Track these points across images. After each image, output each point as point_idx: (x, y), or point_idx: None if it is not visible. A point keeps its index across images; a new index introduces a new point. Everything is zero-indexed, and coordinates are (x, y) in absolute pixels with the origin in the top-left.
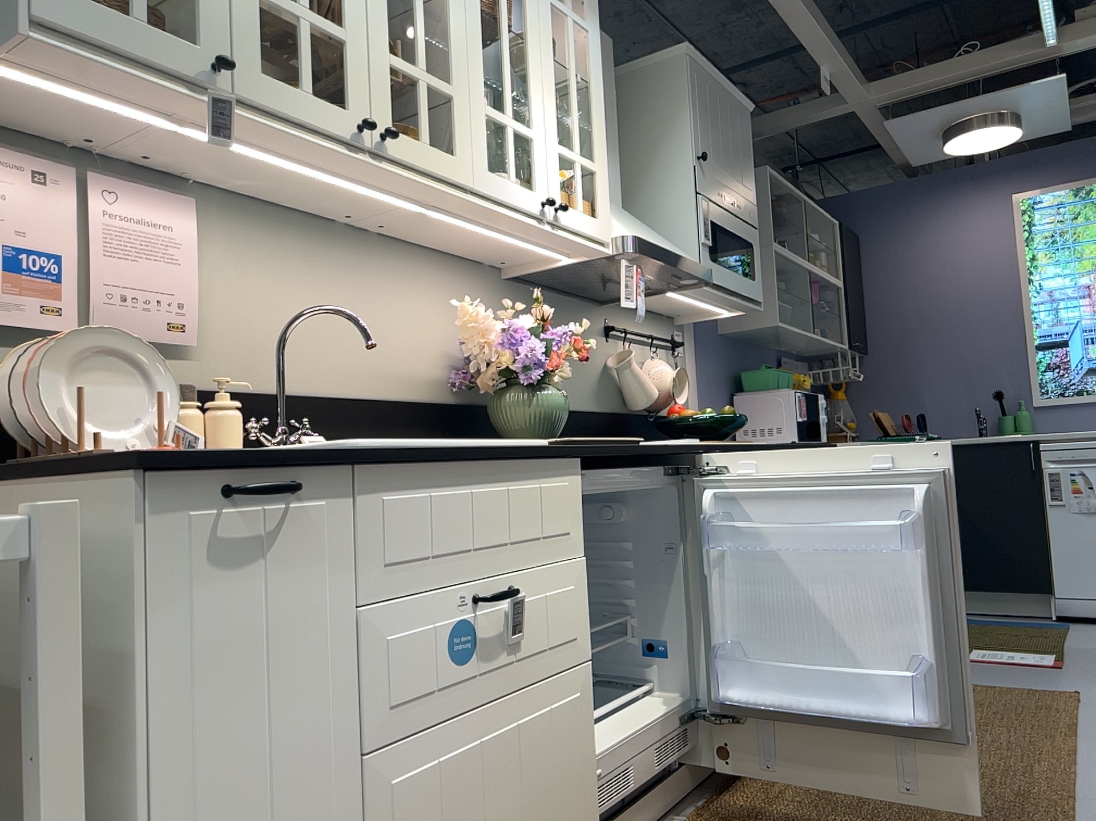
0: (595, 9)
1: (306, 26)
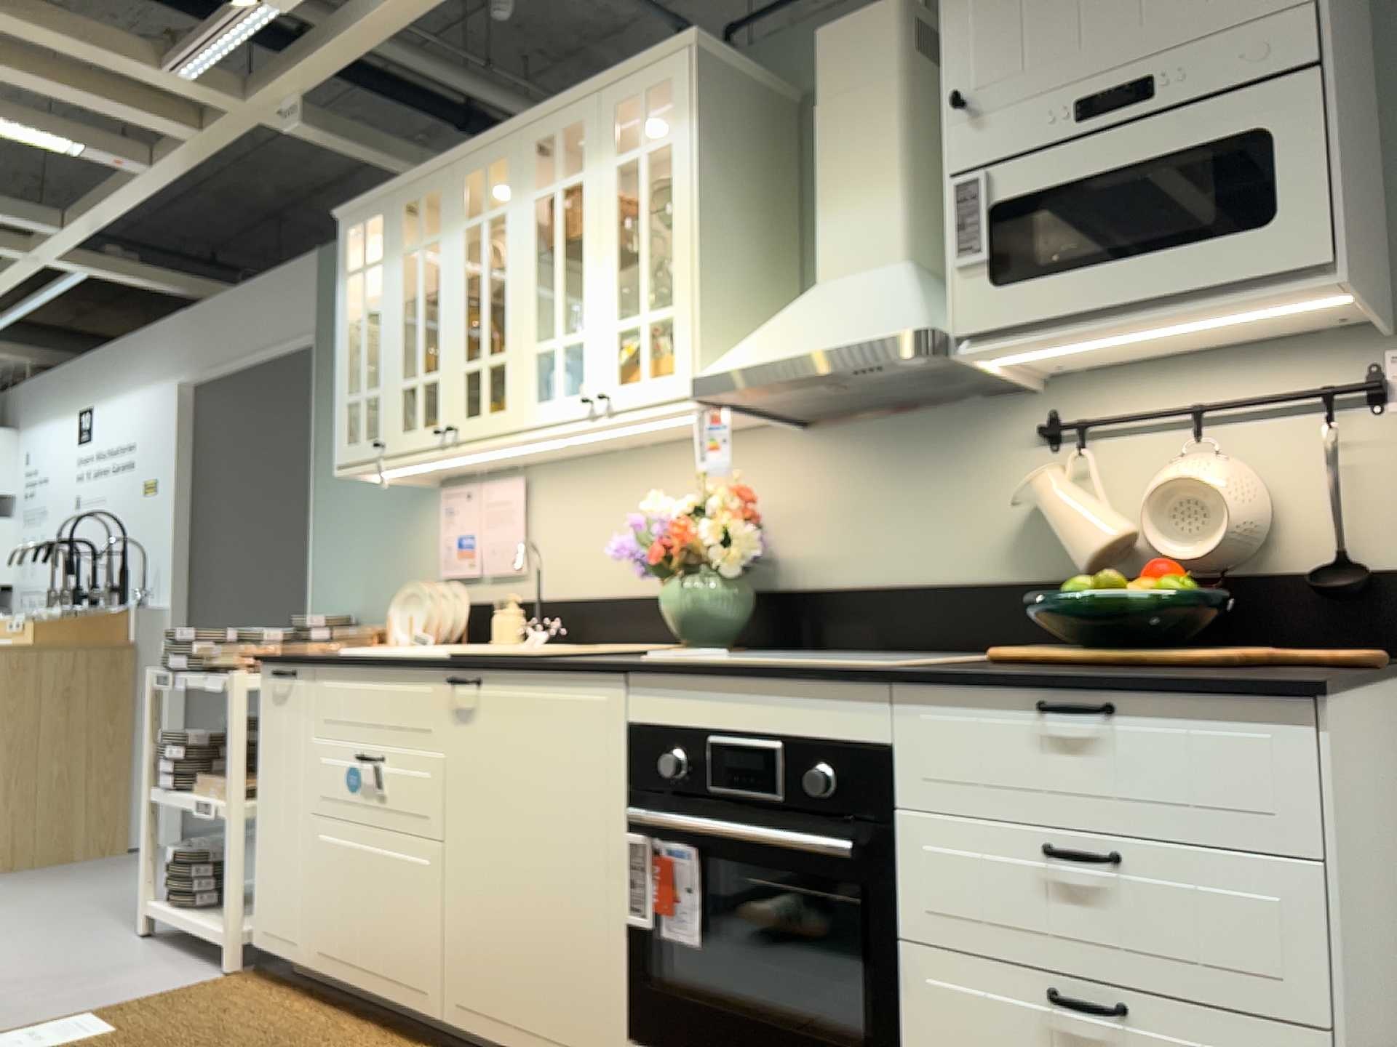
0: (682, 101)
1: (419, 386)
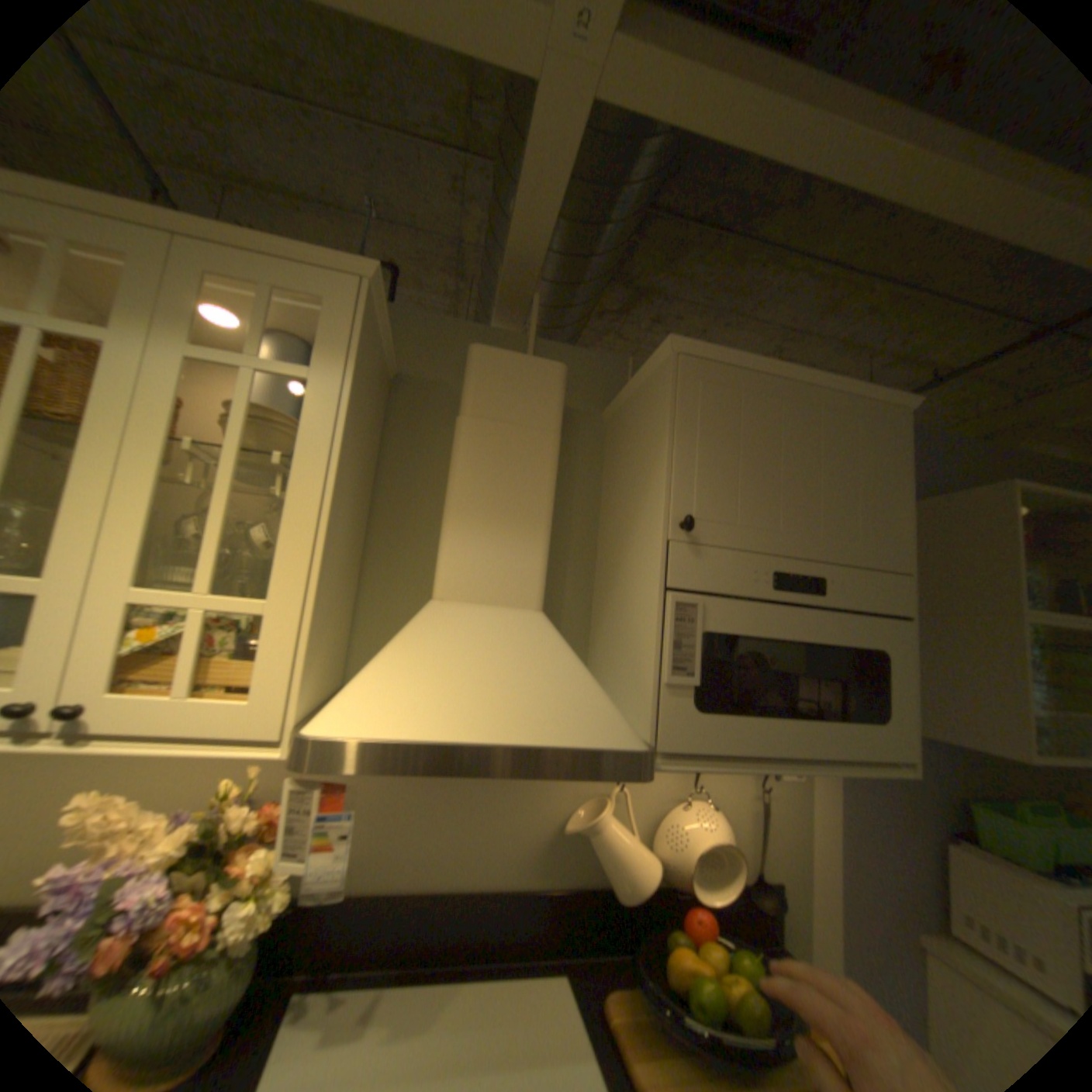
0: (338, 335)
1: None
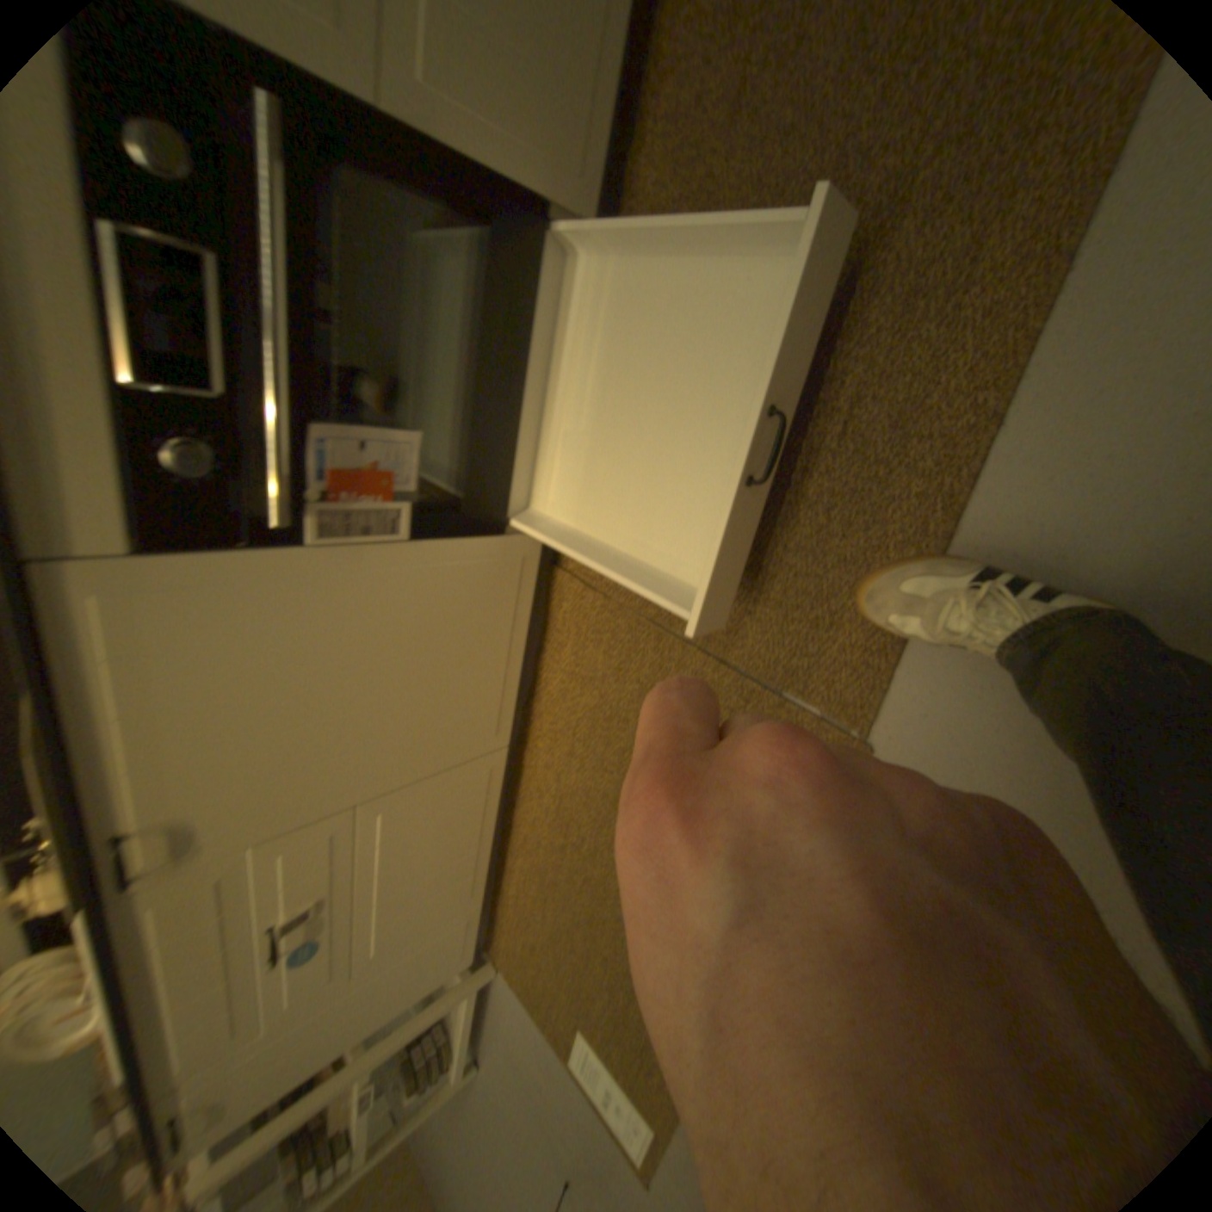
0: None
1: None
